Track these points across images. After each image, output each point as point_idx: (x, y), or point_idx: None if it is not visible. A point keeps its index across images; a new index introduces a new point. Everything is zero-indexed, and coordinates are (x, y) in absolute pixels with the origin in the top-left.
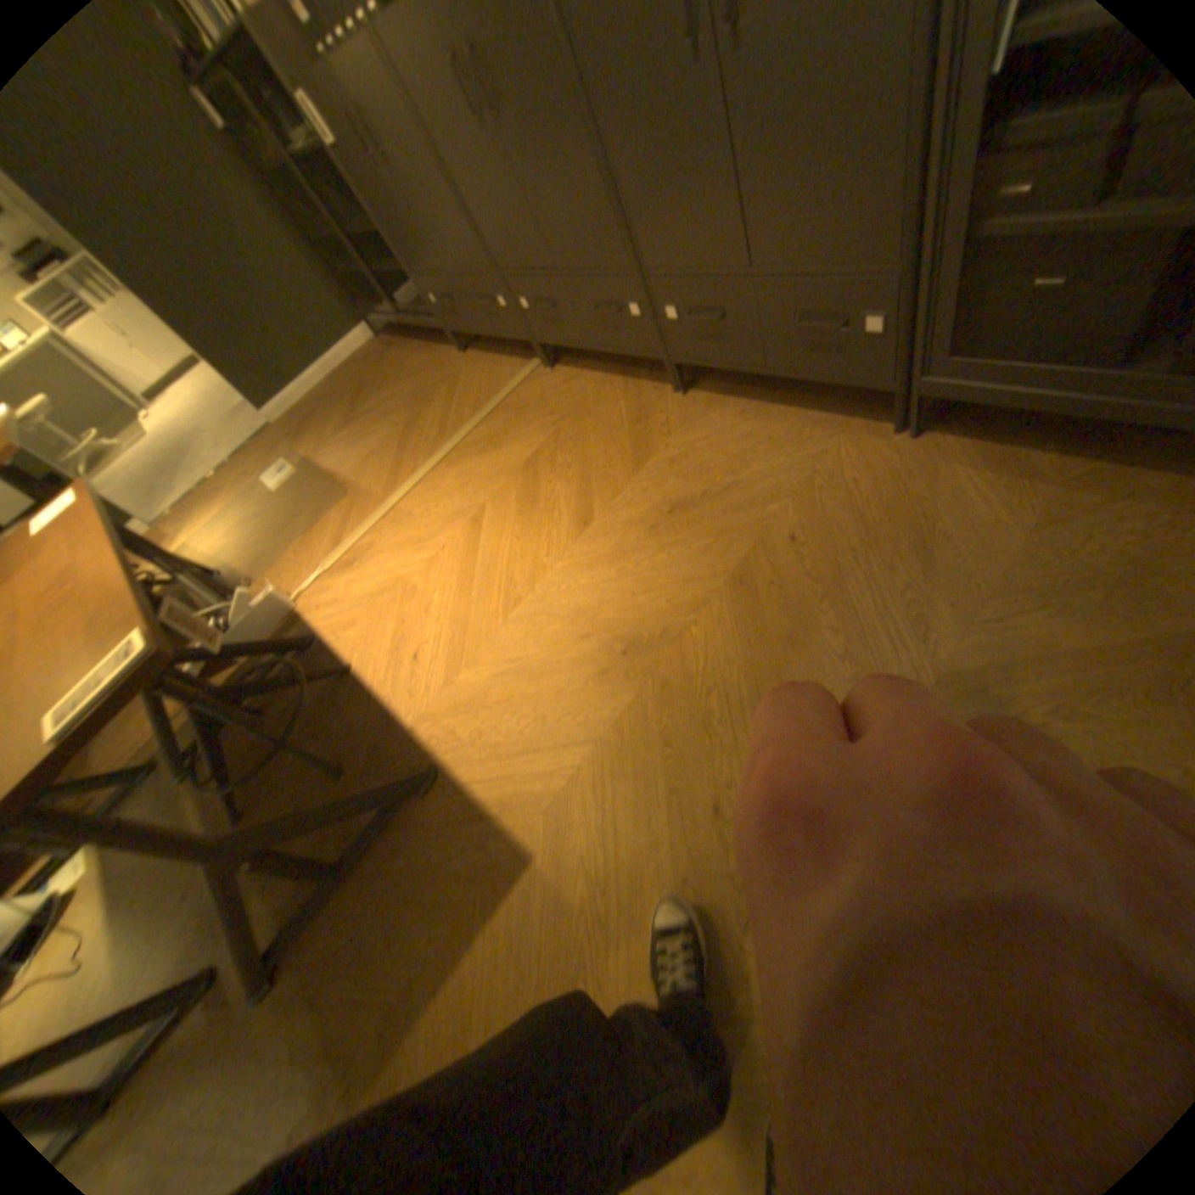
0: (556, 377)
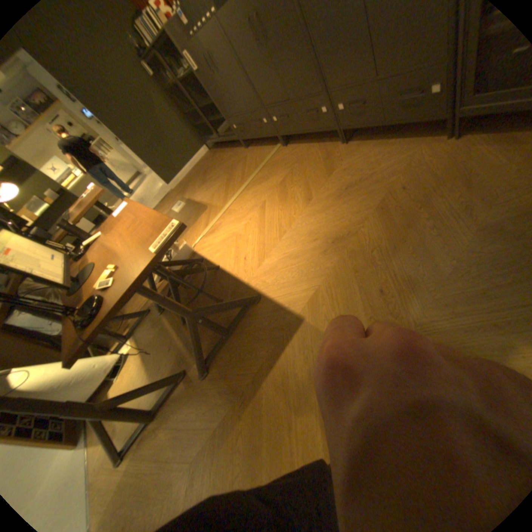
0: (289, 148)
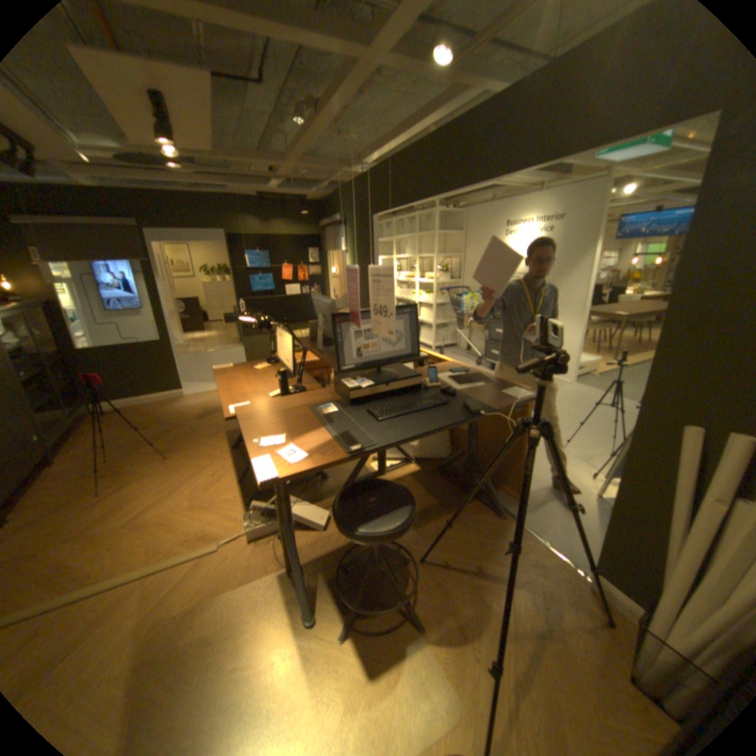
0: None
